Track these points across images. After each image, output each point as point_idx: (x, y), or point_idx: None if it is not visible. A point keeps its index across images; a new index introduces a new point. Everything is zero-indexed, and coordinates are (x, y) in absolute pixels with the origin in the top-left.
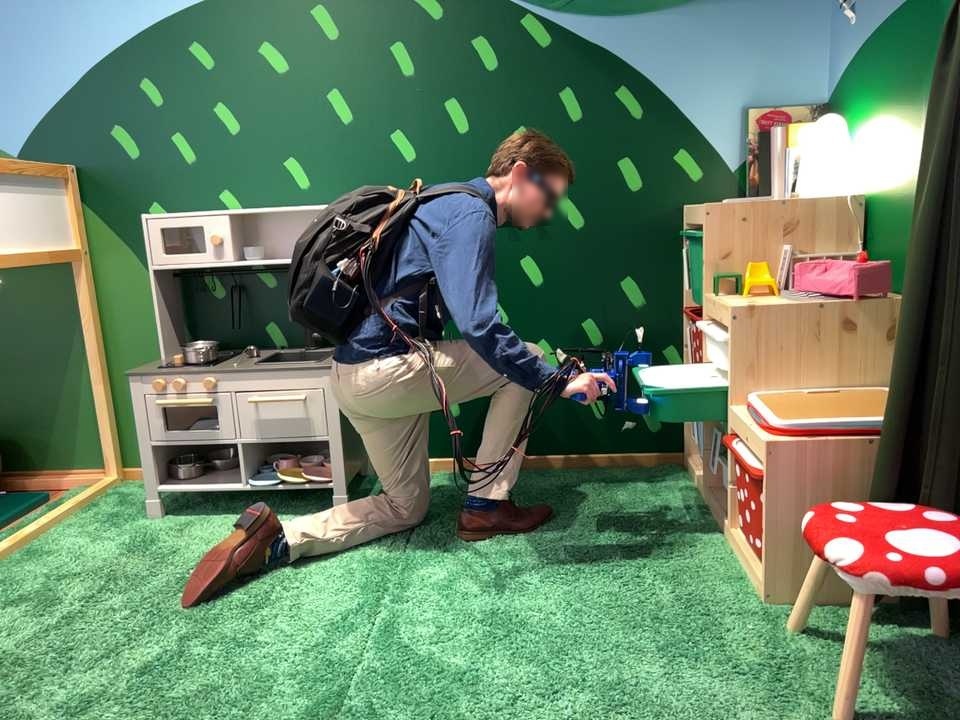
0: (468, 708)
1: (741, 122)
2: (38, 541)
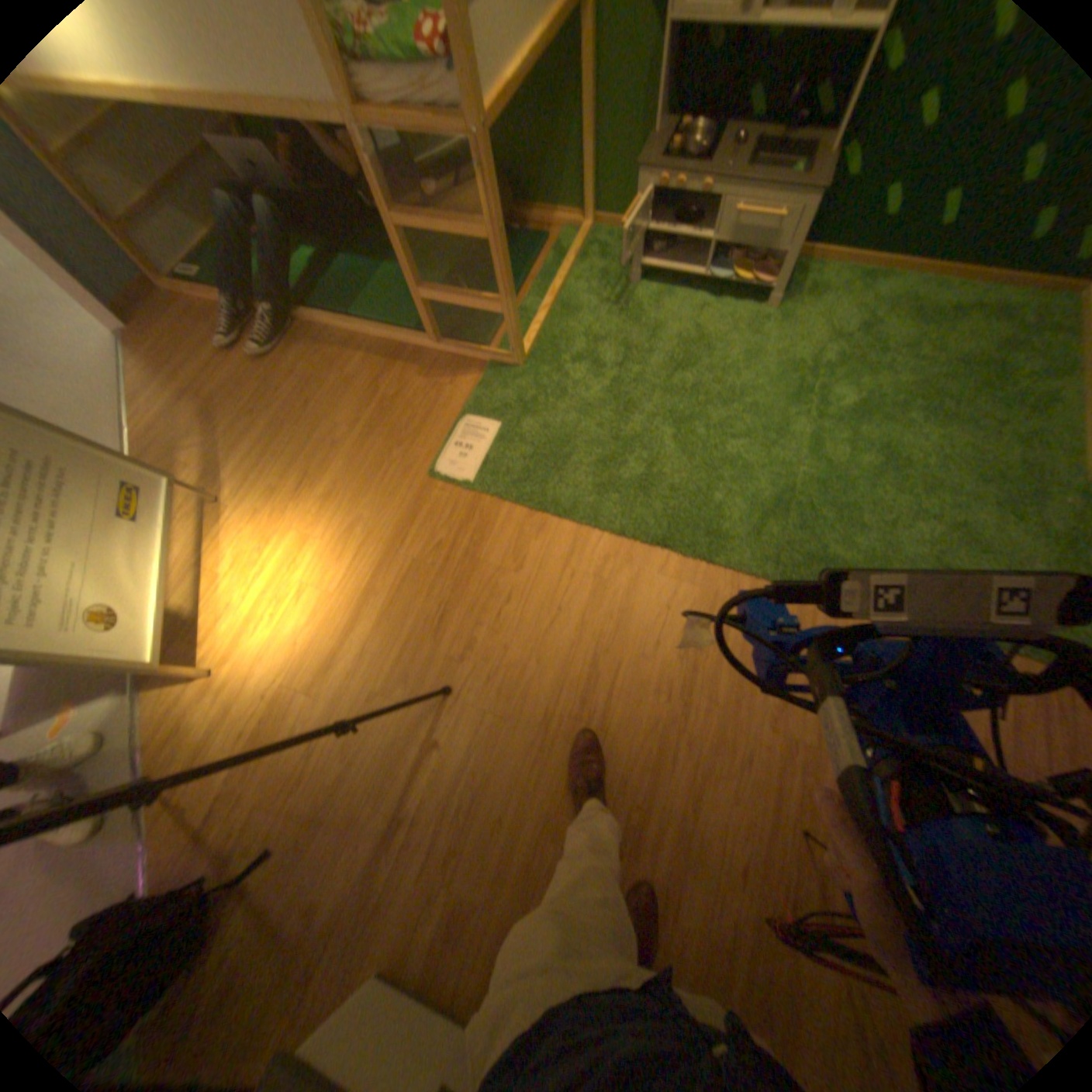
0: (865, 516)
1: None
2: (563, 295)
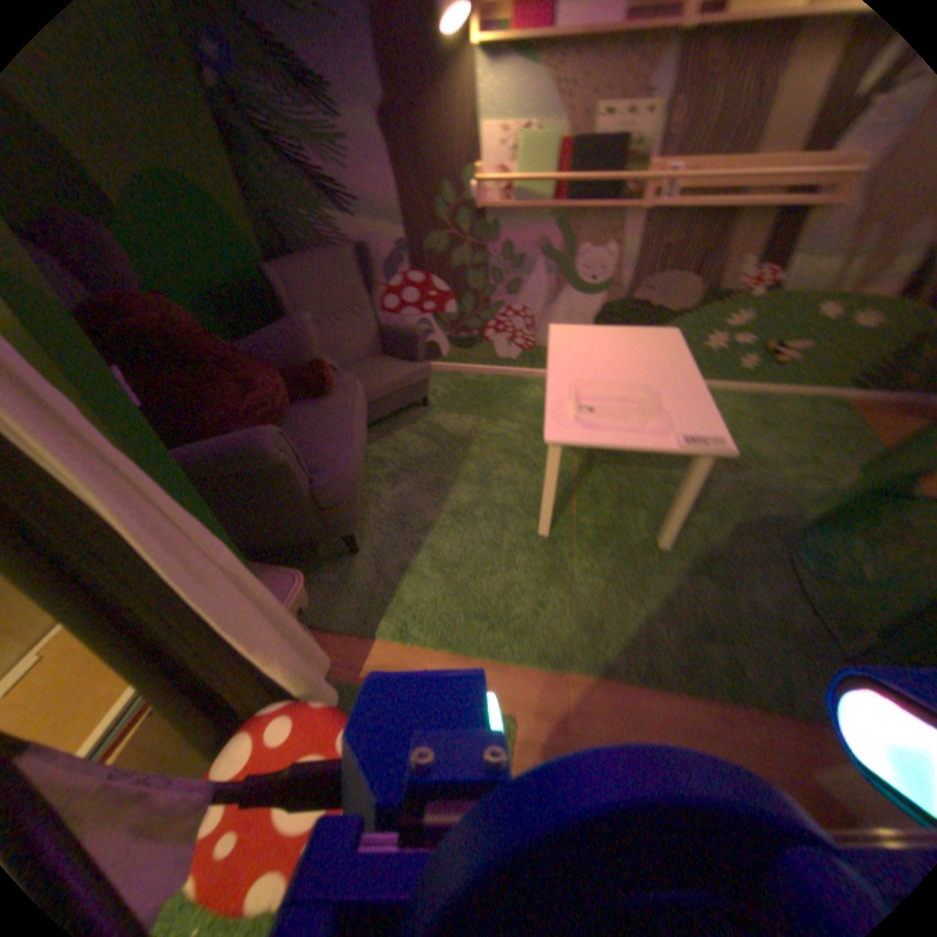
0: None
1: None
2: None
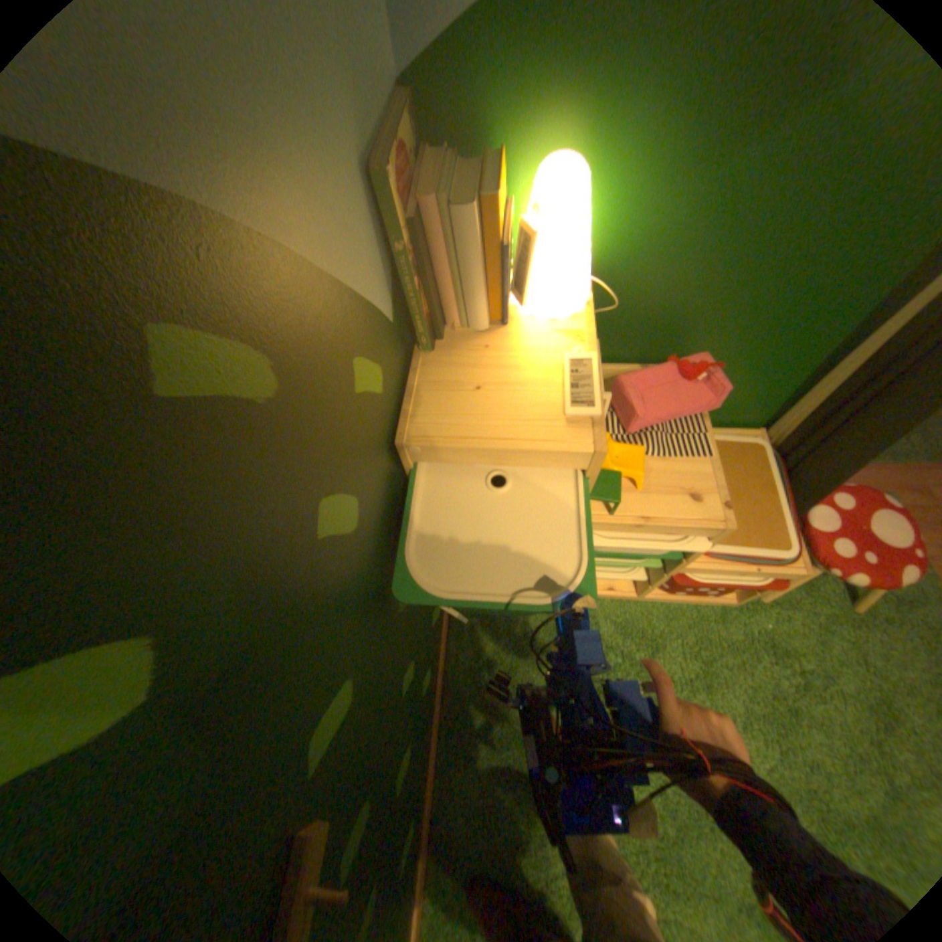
0: None
1: (375, 202)
2: None
